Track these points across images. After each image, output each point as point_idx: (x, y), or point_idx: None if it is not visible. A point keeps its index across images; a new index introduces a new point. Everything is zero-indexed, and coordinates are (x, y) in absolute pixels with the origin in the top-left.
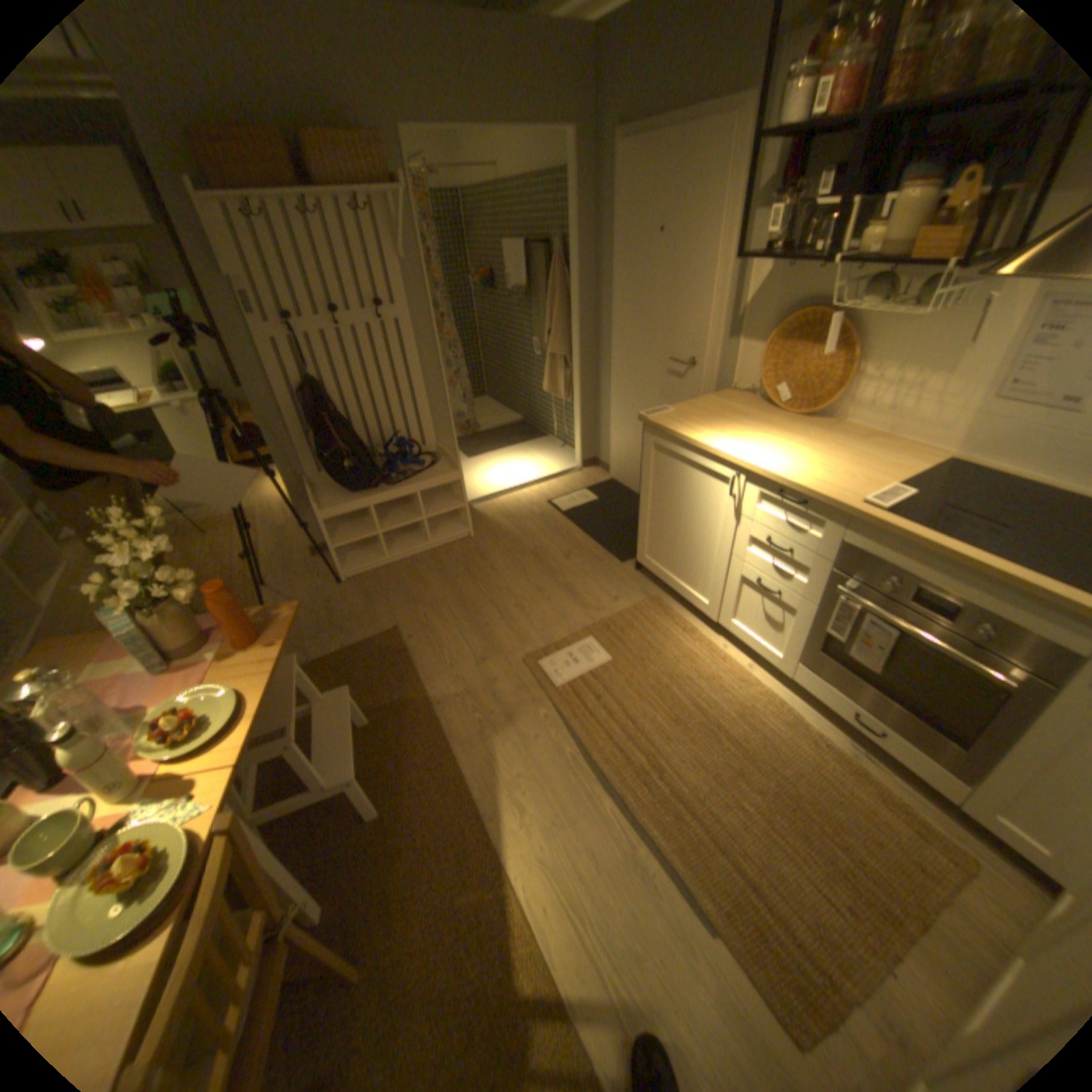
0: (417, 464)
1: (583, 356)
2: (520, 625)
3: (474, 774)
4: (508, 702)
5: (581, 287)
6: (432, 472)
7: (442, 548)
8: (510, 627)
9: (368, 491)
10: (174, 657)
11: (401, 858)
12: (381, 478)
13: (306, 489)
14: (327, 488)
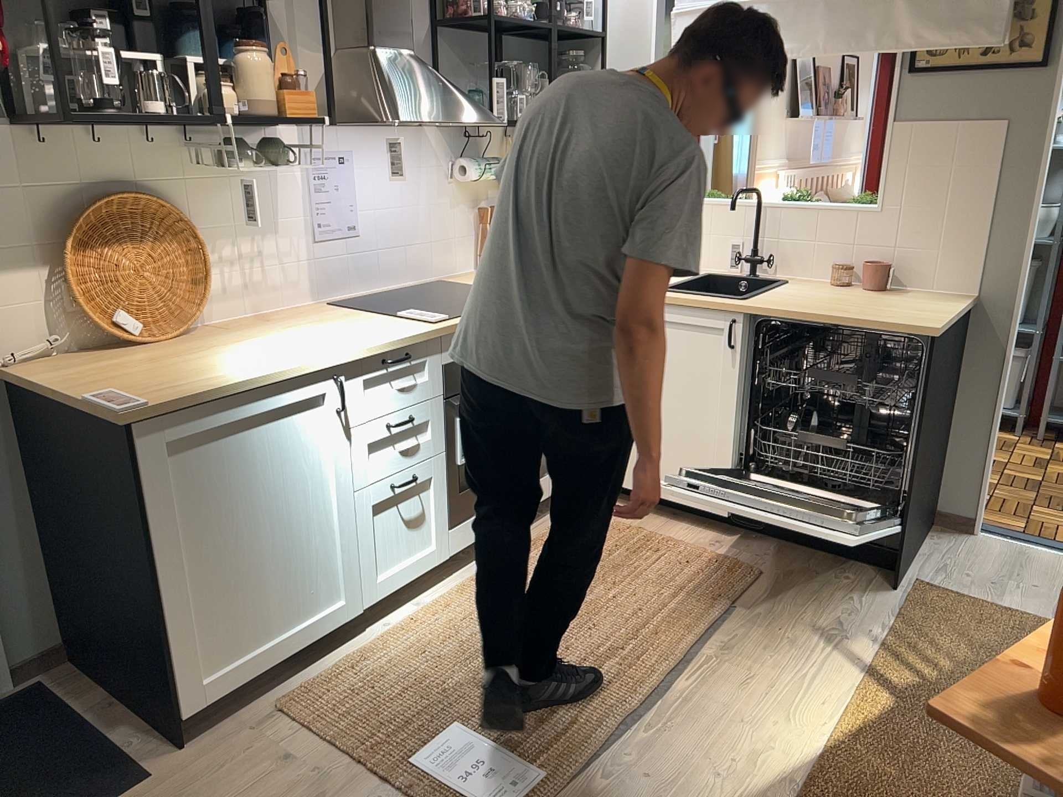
0: None
1: None
2: None
3: None
4: None
5: None
6: None
7: None
8: None
9: None
10: None
11: None
12: None
13: None
14: None
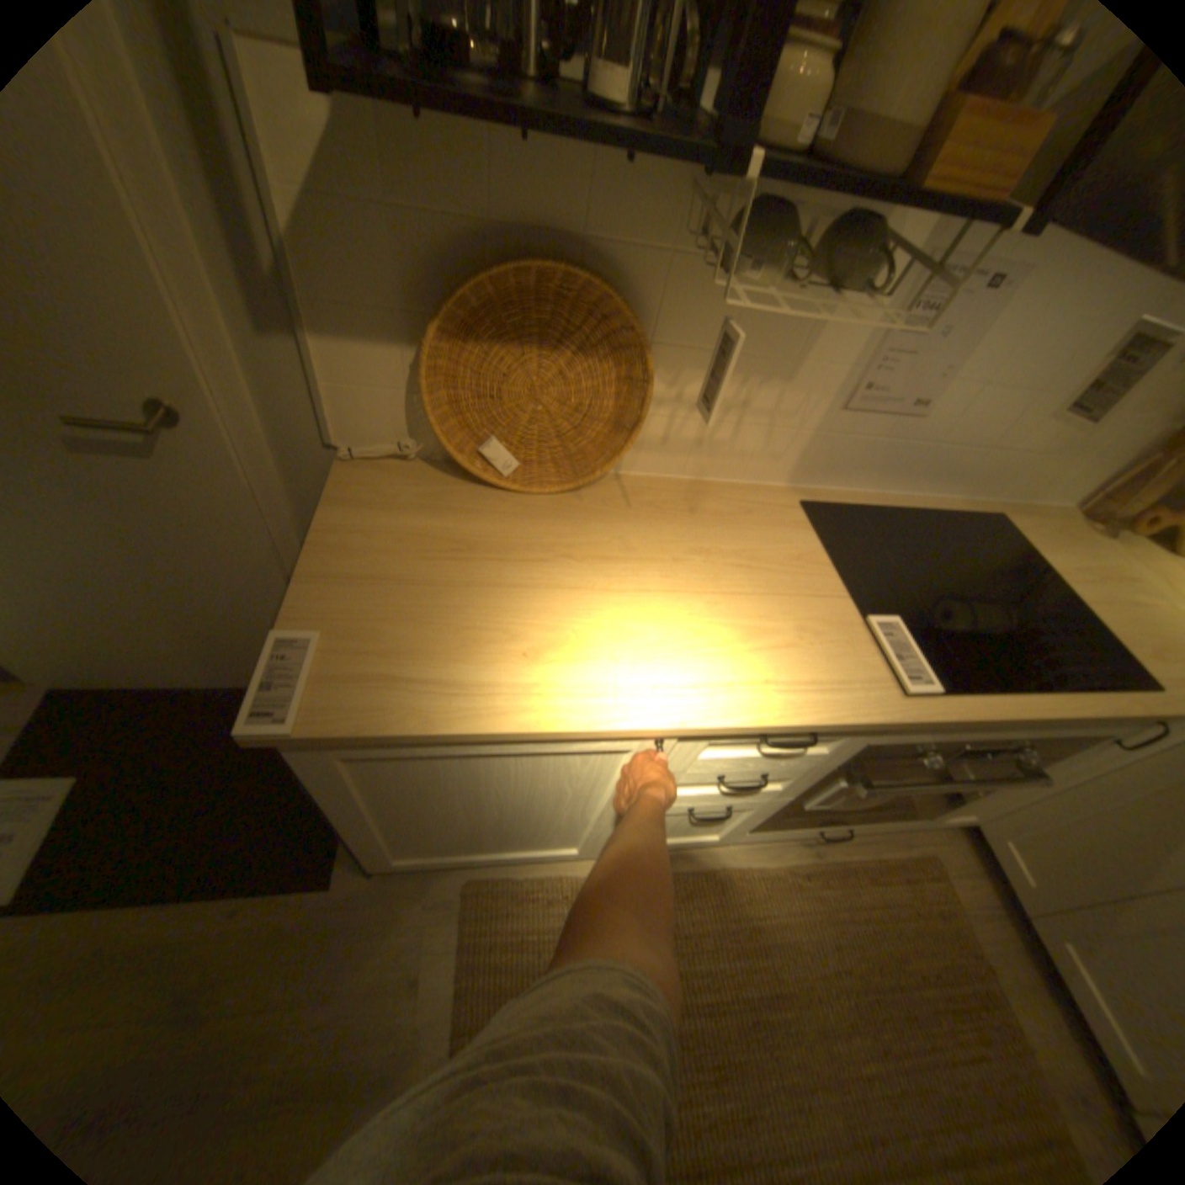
0: None
1: None
2: None
3: None
4: None
5: None
6: None
7: None
8: None
9: None
10: None
11: None
12: None
13: None
14: None
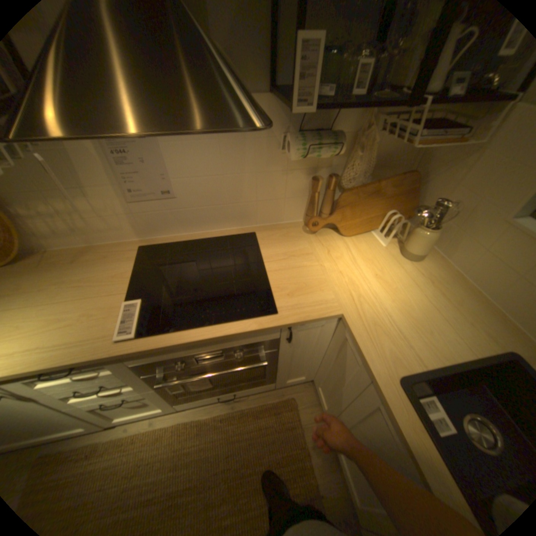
0: None
1: None
2: None
3: None
4: None
5: None
6: None
7: None
8: None
9: None
10: None
11: None
12: None
13: None
14: None
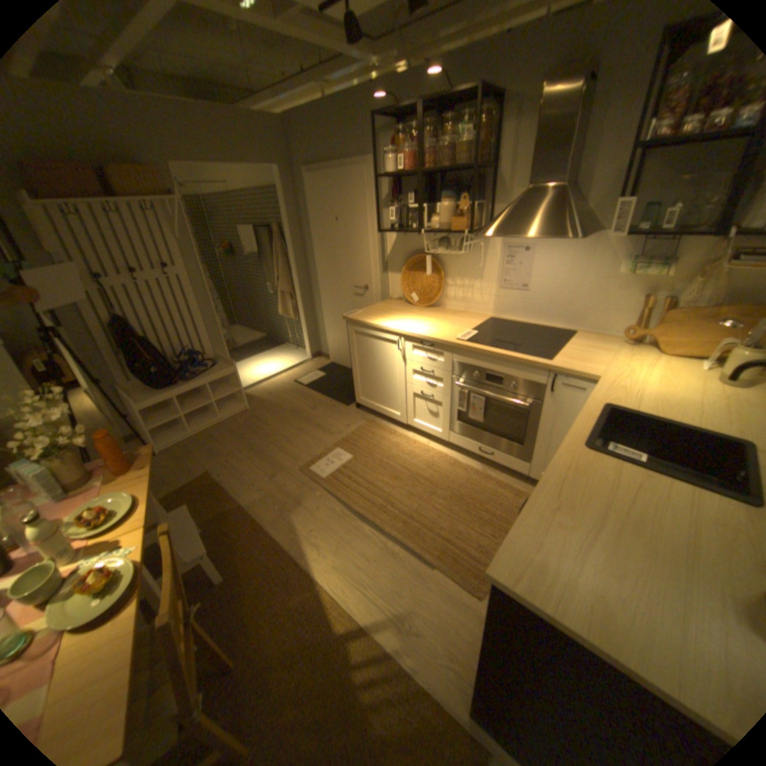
0: (202, 366)
1: (301, 290)
2: (293, 452)
3: (282, 537)
4: (295, 494)
5: (294, 251)
6: (215, 369)
7: (227, 419)
8: (287, 454)
9: (170, 387)
10: (69, 490)
11: (245, 595)
12: (178, 378)
13: (119, 393)
14: (137, 390)
